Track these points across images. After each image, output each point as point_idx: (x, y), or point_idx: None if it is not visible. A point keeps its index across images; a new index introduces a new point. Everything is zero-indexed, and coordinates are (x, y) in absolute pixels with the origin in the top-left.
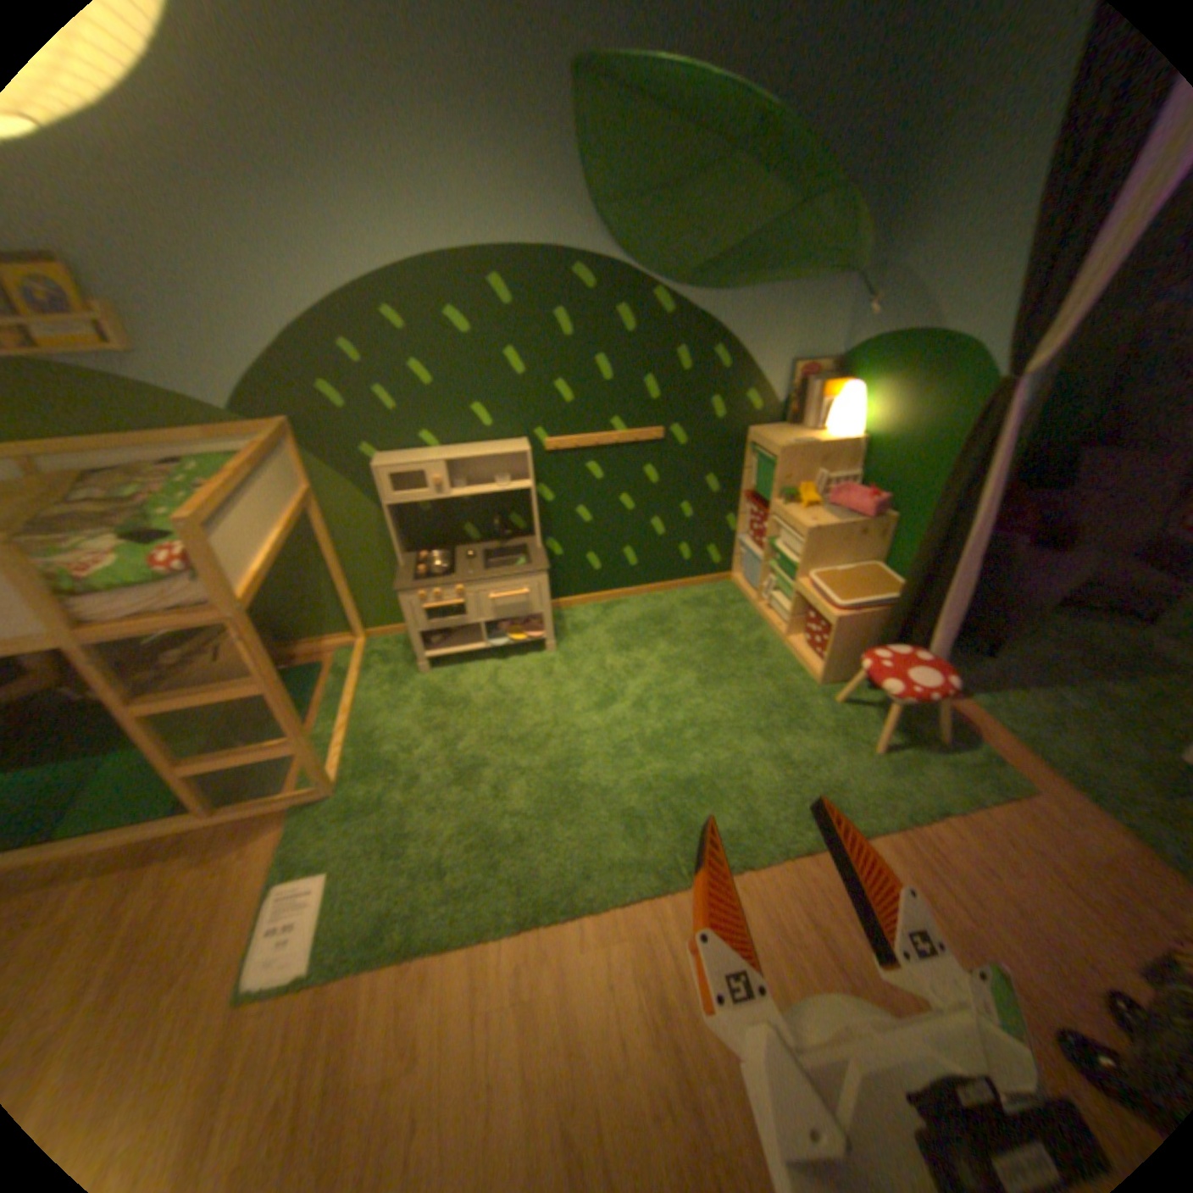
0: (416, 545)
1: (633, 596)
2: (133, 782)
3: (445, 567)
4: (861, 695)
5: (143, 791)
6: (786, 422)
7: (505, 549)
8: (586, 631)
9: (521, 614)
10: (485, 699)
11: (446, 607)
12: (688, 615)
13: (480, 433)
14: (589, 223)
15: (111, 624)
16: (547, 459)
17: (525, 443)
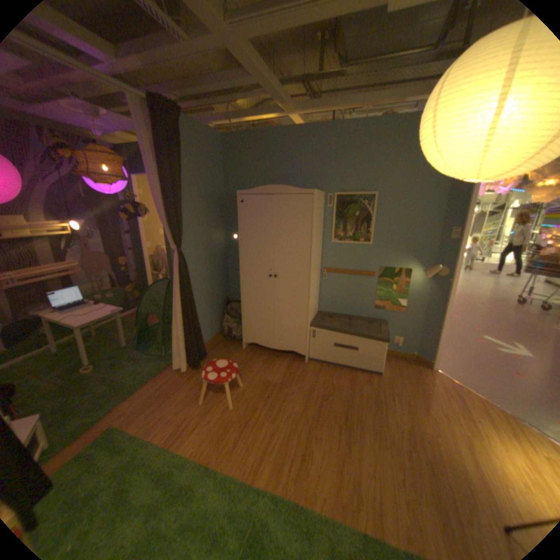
0: None
1: None
2: None
3: None
4: None
5: None
6: None
7: None
8: None
9: None
10: None
11: None
12: None
13: None
14: None
15: None
16: None
17: None
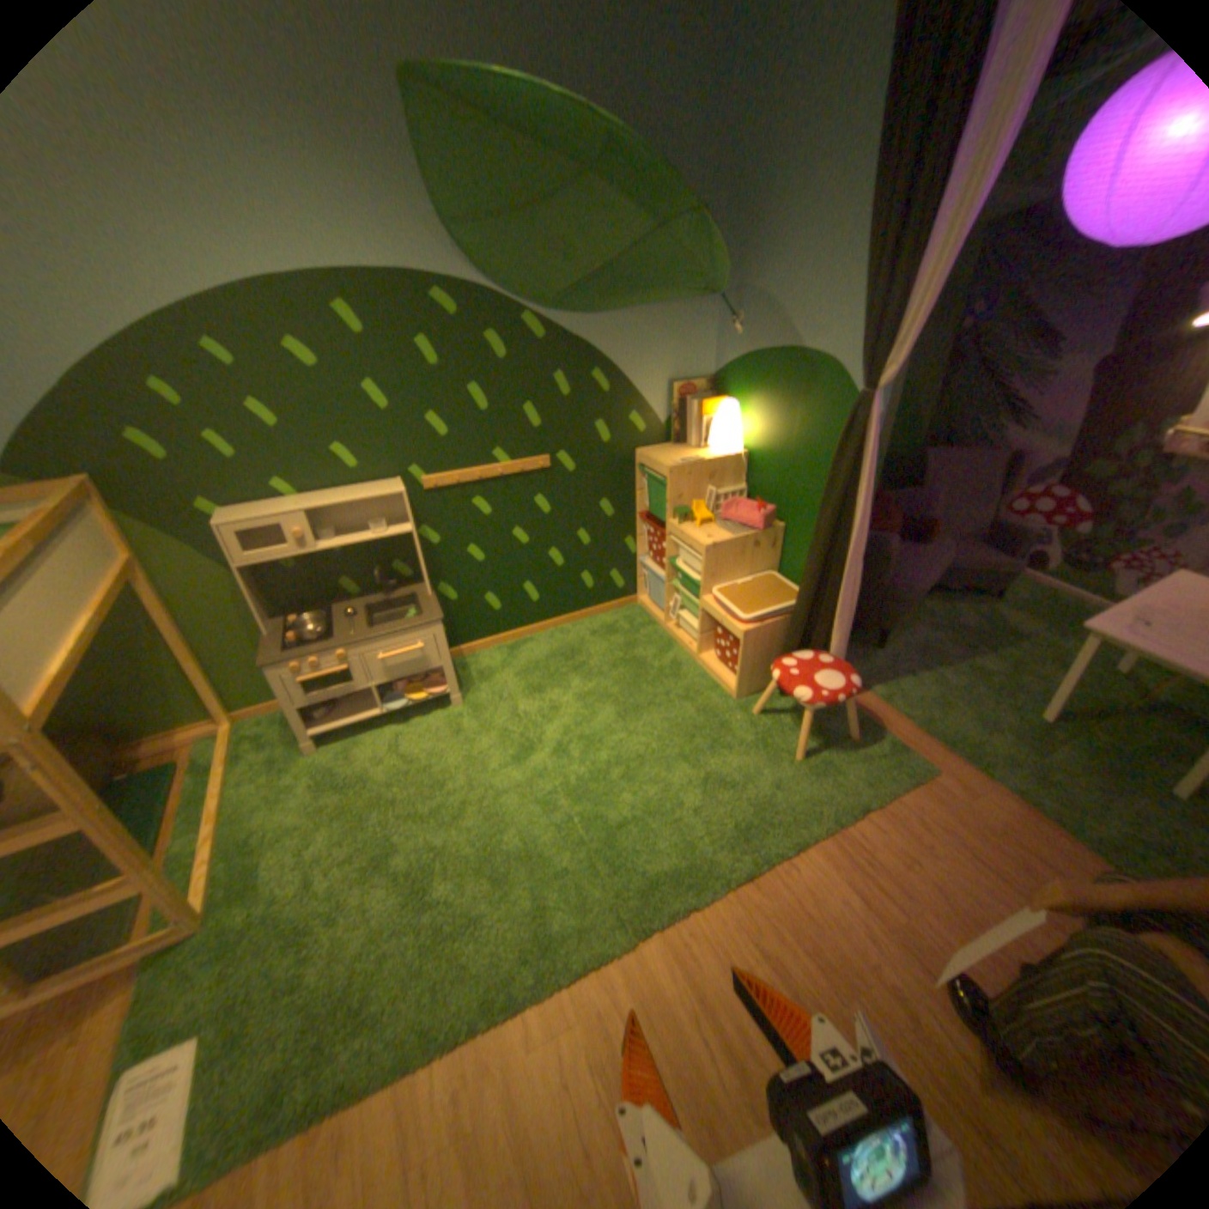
0: (280, 608)
1: (539, 632)
2: None
3: (318, 631)
4: (773, 703)
5: None
6: (669, 442)
7: (389, 601)
8: (492, 677)
9: (416, 671)
10: (384, 774)
11: (325, 677)
12: (598, 645)
13: (344, 476)
14: (440, 244)
15: None
16: (426, 498)
17: (398, 483)
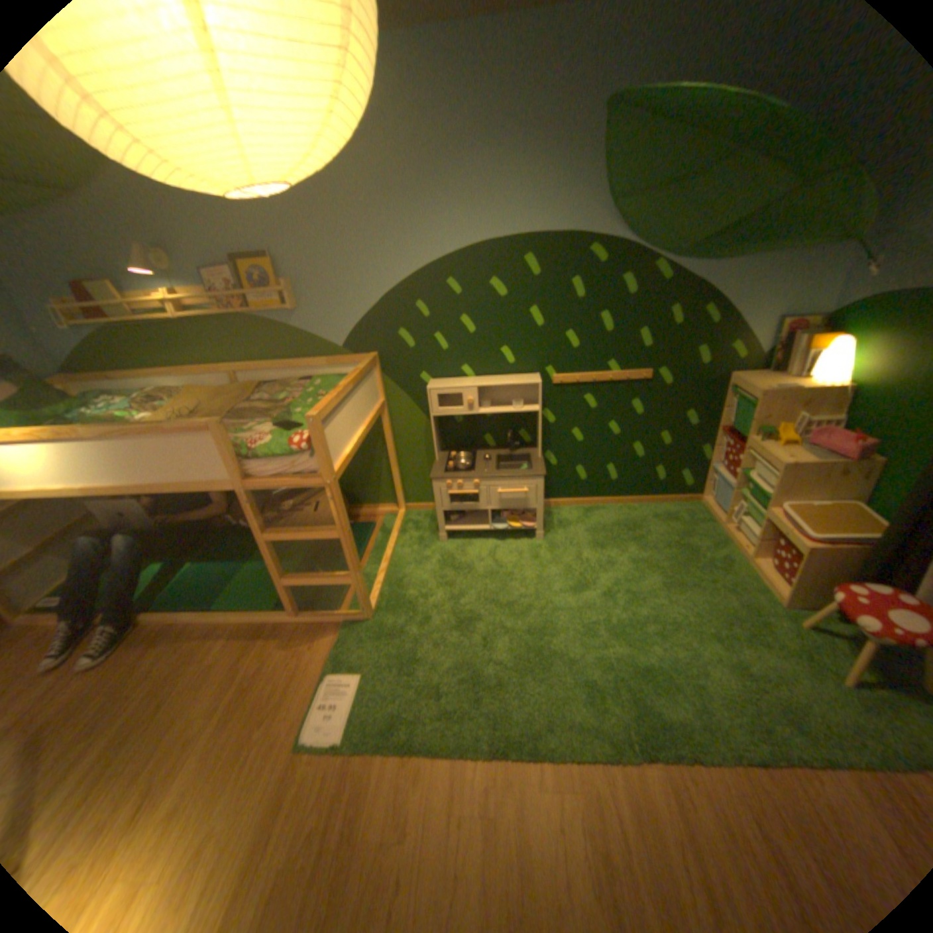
0: (447, 446)
1: (611, 504)
2: (254, 584)
3: (467, 465)
4: (830, 625)
5: (259, 591)
6: (768, 369)
7: (512, 456)
8: (568, 527)
9: (518, 507)
10: (483, 569)
11: (464, 495)
12: (659, 527)
13: (504, 368)
14: (606, 212)
15: (260, 479)
16: (552, 390)
17: (537, 377)
